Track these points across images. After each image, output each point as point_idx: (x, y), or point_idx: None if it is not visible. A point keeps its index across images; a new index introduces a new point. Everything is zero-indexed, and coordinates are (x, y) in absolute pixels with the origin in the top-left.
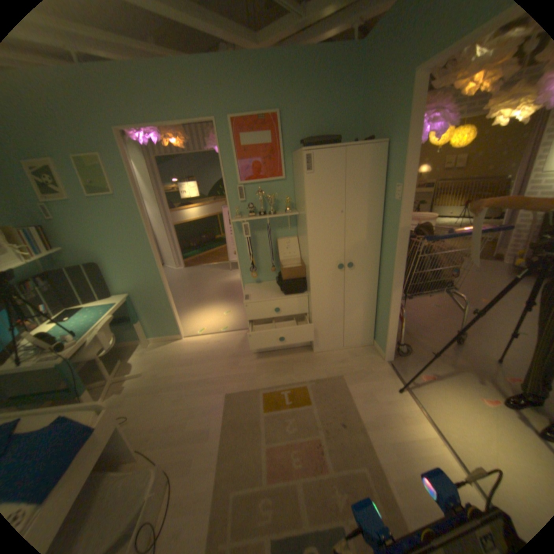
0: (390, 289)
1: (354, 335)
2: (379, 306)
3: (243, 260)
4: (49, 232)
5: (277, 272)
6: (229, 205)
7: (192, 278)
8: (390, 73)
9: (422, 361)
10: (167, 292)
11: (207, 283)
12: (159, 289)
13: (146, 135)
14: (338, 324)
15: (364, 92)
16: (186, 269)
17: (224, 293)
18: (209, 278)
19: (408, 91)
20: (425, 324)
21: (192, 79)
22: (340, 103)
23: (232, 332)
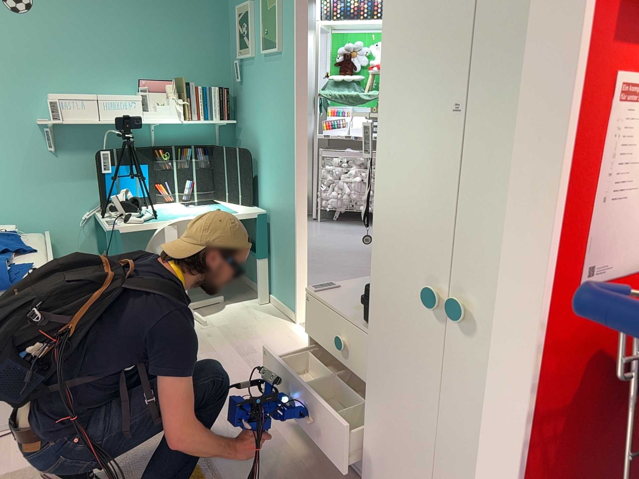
0: None
1: None
2: None
3: None
4: (239, 99)
5: None
6: None
7: None
8: None
9: None
10: (297, 230)
11: None
12: (291, 219)
13: None
14: None
15: None
16: None
17: None
18: None
19: None
20: None
21: None
22: None
23: None
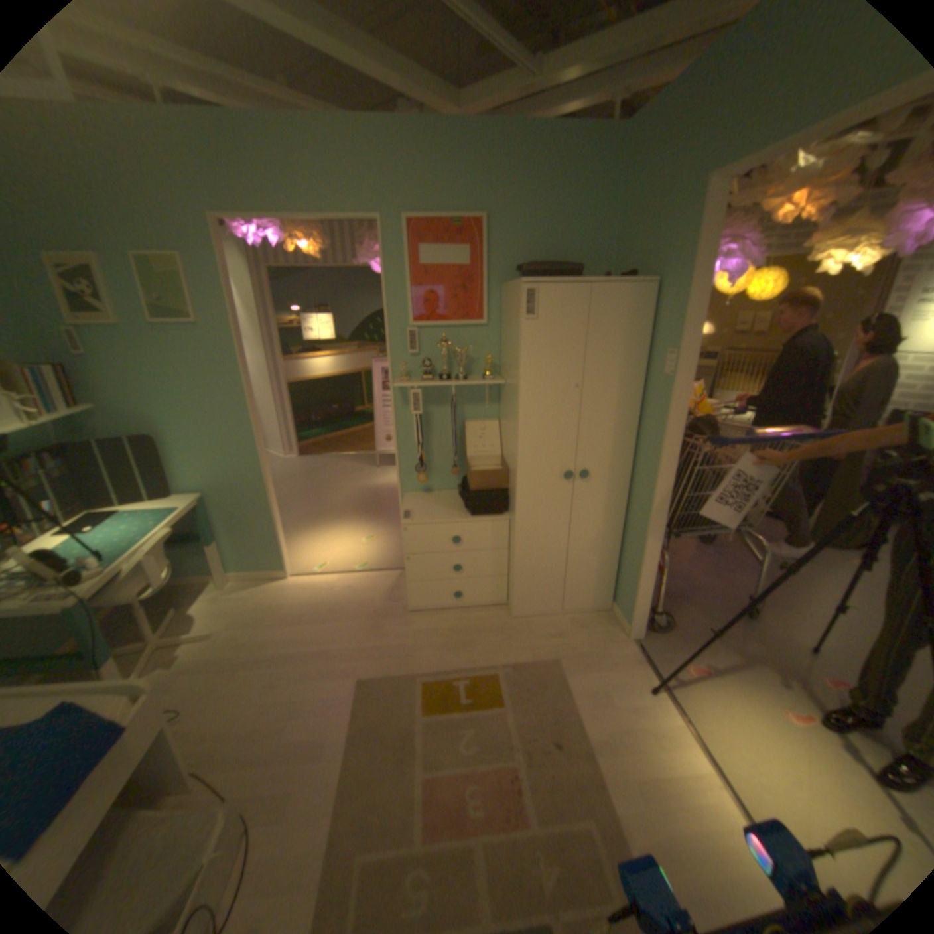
0: (647, 519)
1: (581, 591)
2: (626, 546)
3: (404, 452)
4: (75, 376)
5: (459, 476)
6: (390, 359)
7: (311, 475)
8: (668, 177)
9: (690, 643)
10: (270, 496)
11: (335, 486)
12: (255, 490)
13: (256, 231)
14: (556, 571)
15: (623, 201)
16: (300, 459)
17: (364, 506)
18: (340, 477)
19: (695, 207)
20: (697, 581)
21: (349, 151)
22: (585, 214)
23: (375, 572)
